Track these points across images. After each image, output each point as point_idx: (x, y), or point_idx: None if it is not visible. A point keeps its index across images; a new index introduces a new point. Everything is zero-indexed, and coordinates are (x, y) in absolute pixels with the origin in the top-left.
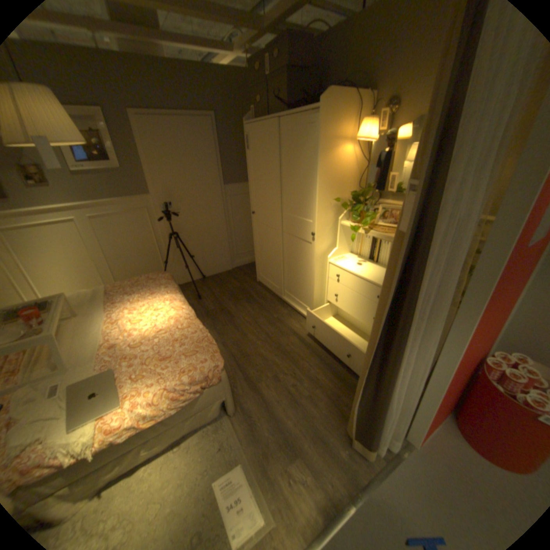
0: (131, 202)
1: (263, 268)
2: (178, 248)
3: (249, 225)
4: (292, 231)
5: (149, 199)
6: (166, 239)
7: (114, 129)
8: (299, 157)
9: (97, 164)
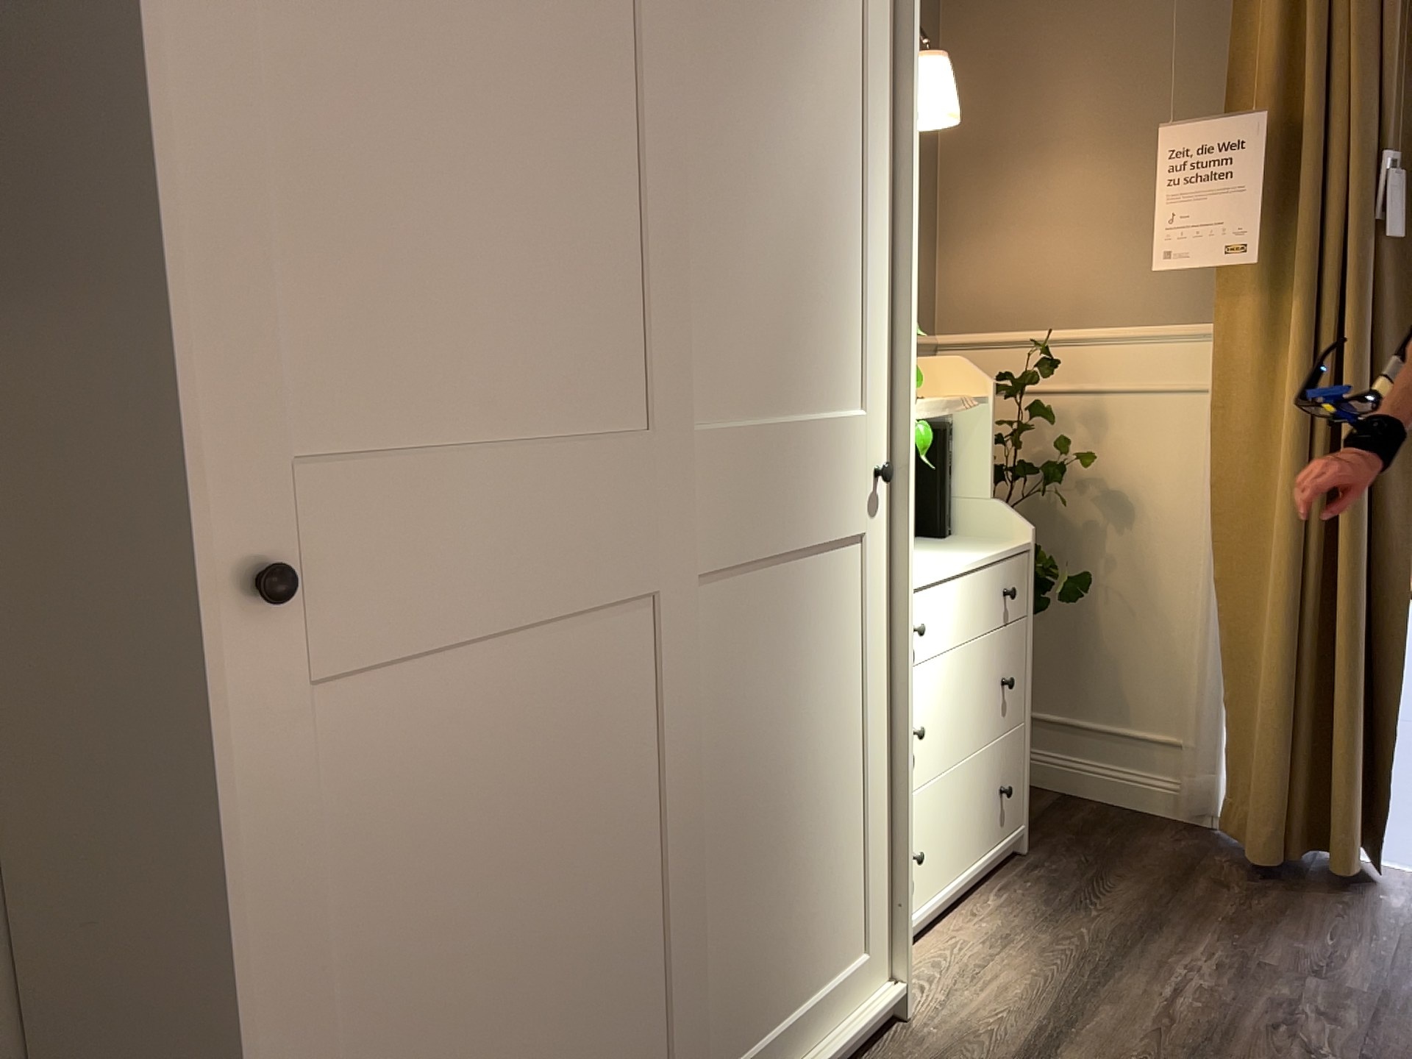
0: None
1: None
2: None
3: None
4: (765, 520)
5: None
6: None
7: None
8: (796, 47)
9: None
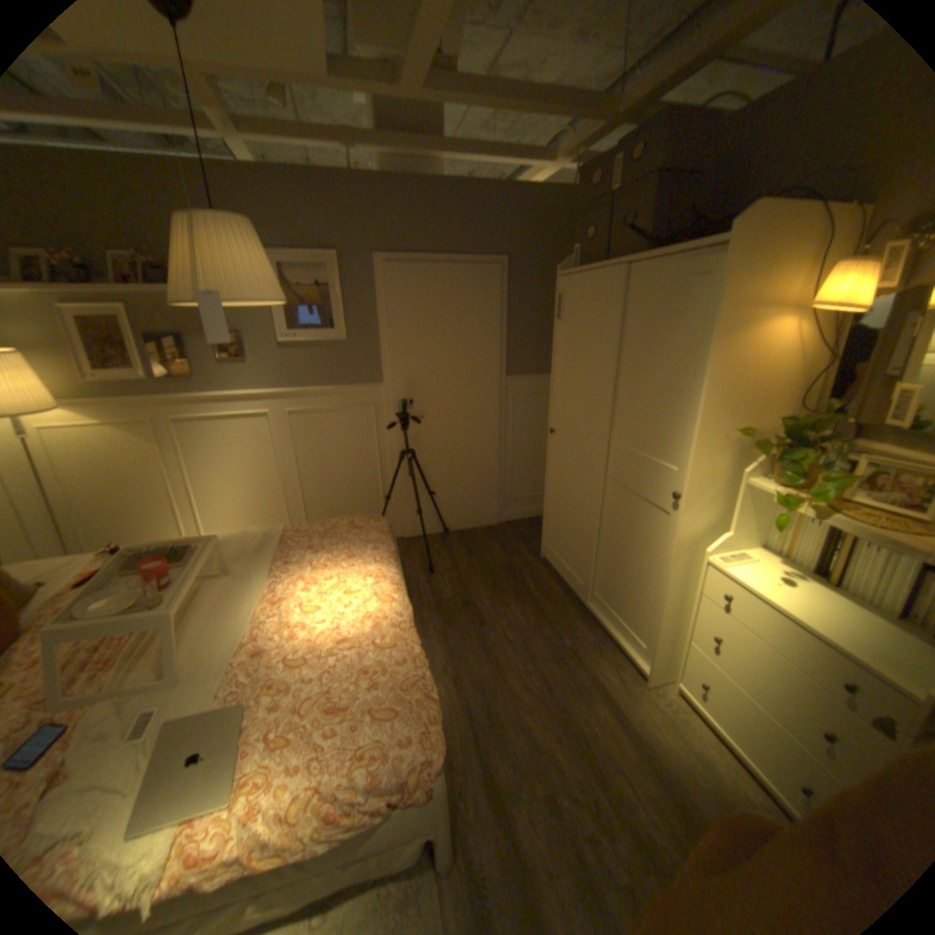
0: (353, 393)
1: (556, 535)
2: (413, 475)
3: (541, 448)
4: (629, 479)
5: (382, 391)
6: (396, 457)
7: (350, 283)
8: (666, 337)
9: (317, 333)
